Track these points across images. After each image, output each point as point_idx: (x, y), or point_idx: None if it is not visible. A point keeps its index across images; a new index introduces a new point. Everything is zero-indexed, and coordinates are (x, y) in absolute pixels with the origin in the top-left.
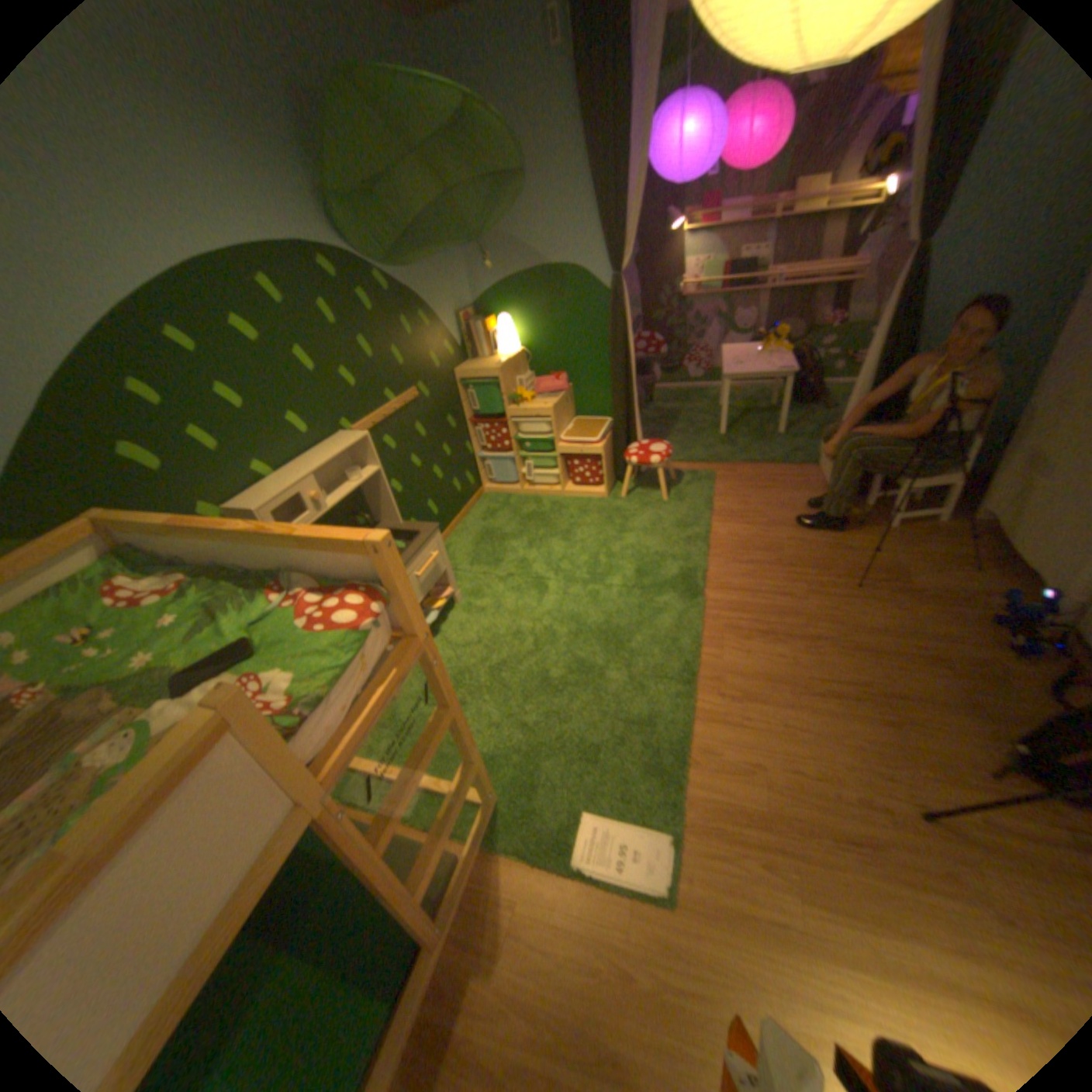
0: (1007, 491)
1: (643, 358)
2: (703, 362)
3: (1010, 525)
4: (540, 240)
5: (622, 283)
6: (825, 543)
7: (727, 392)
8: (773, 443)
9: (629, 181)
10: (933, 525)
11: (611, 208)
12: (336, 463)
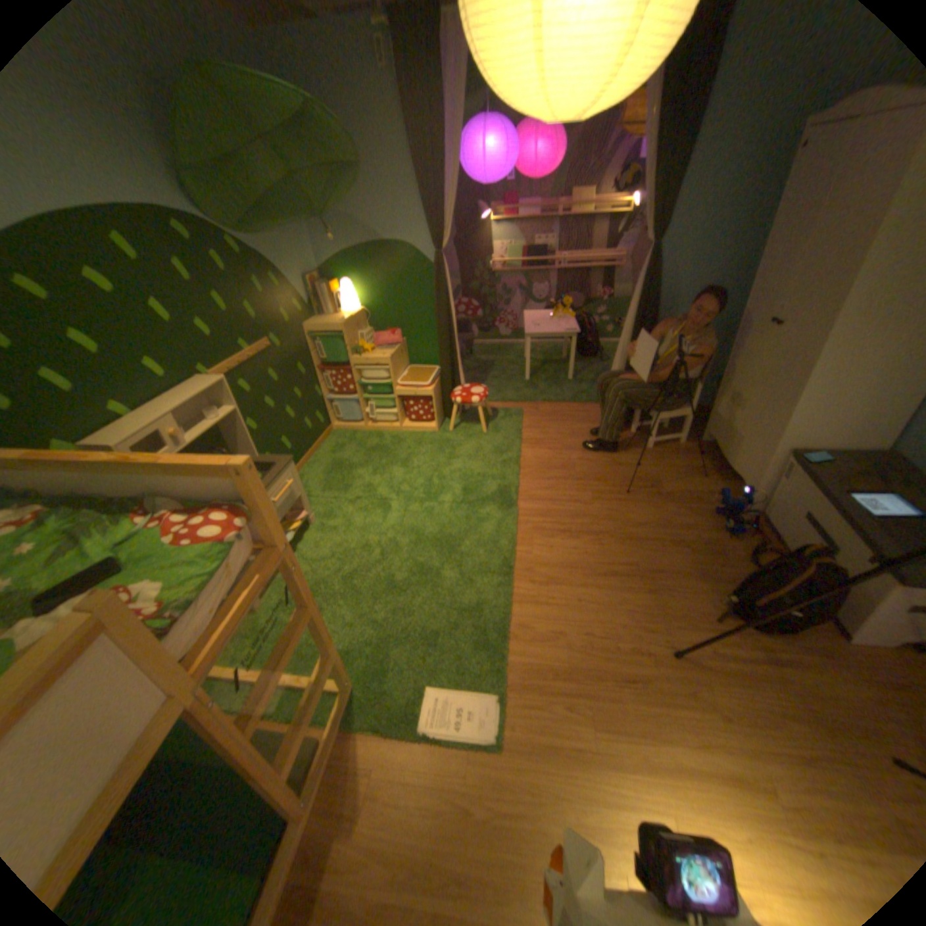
0: (720, 420)
1: (464, 319)
2: (511, 324)
3: (723, 444)
4: (375, 220)
5: (443, 259)
6: (603, 461)
7: (529, 347)
8: (564, 387)
9: (445, 179)
10: (676, 446)
11: (433, 199)
12: (194, 404)
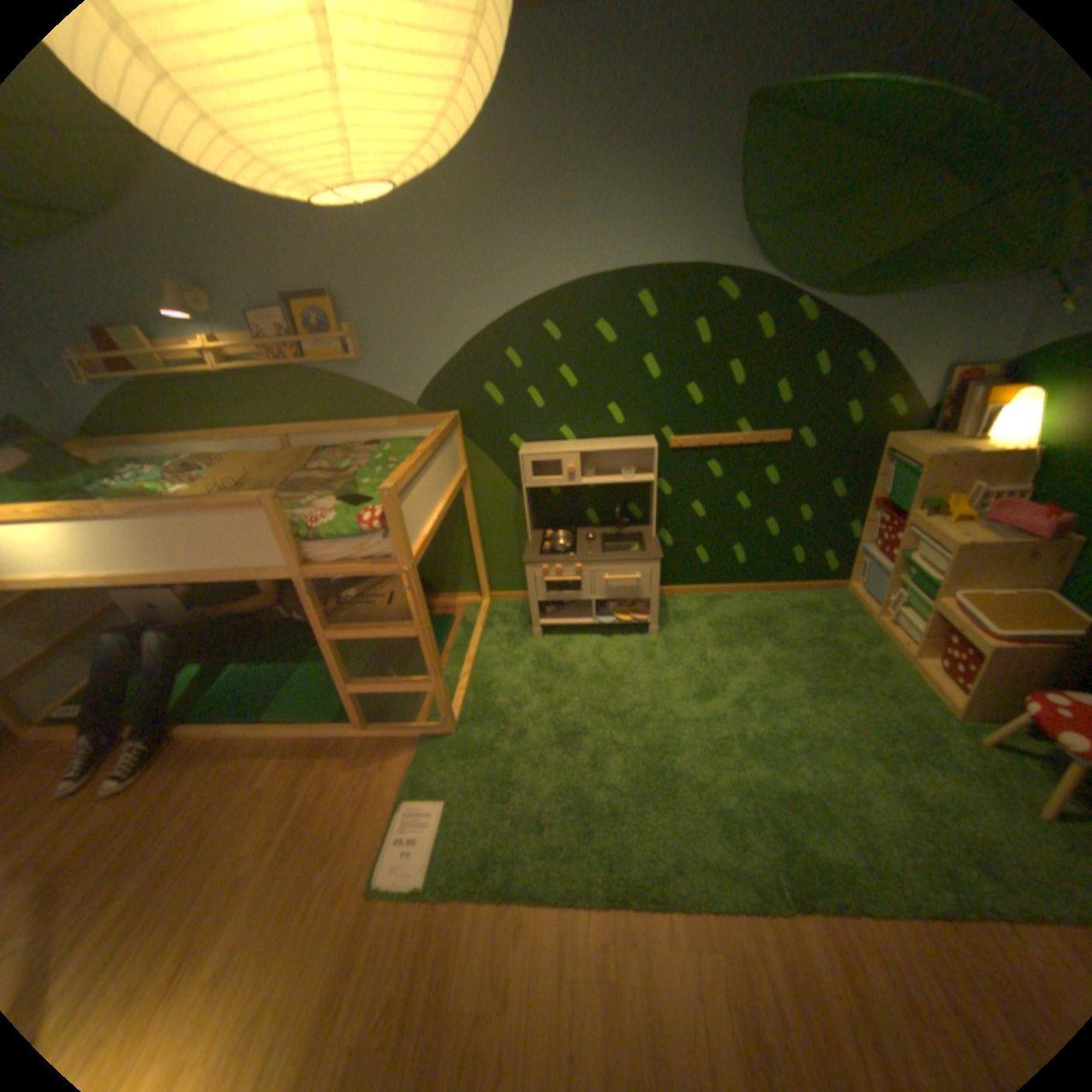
0: None
1: None
2: None
3: None
4: None
5: None
6: None
7: None
8: None
9: None
10: None
11: None
12: (633, 460)
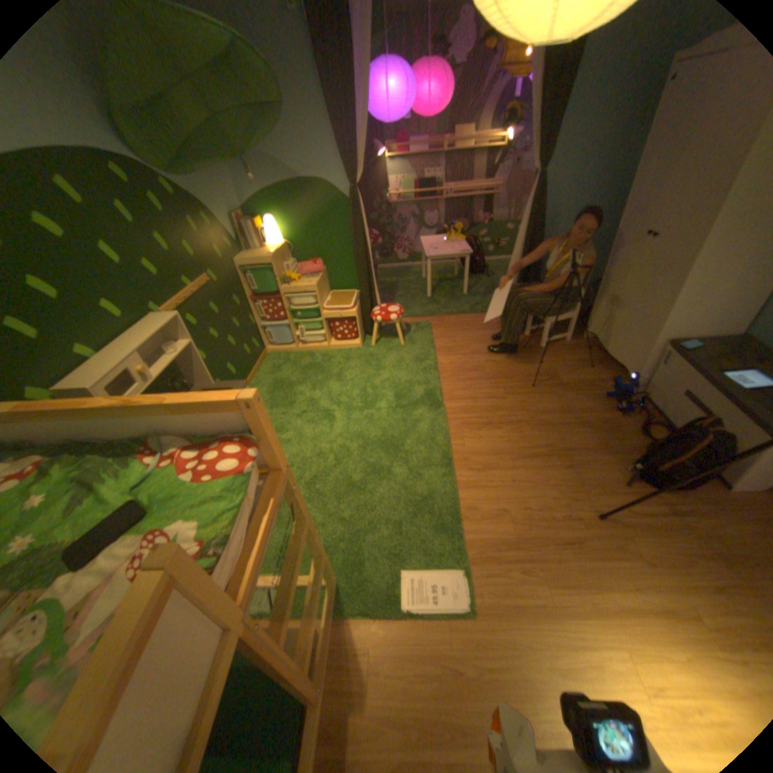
0: (599, 320)
1: None
2: (407, 249)
3: (604, 339)
4: (292, 158)
5: (358, 193)
6: (507, 362)
7: (430, 268)
8: (463, 301)
9: (356, 118)
10: (563, 344)
11: (346, 137)
12: (152, 340)
